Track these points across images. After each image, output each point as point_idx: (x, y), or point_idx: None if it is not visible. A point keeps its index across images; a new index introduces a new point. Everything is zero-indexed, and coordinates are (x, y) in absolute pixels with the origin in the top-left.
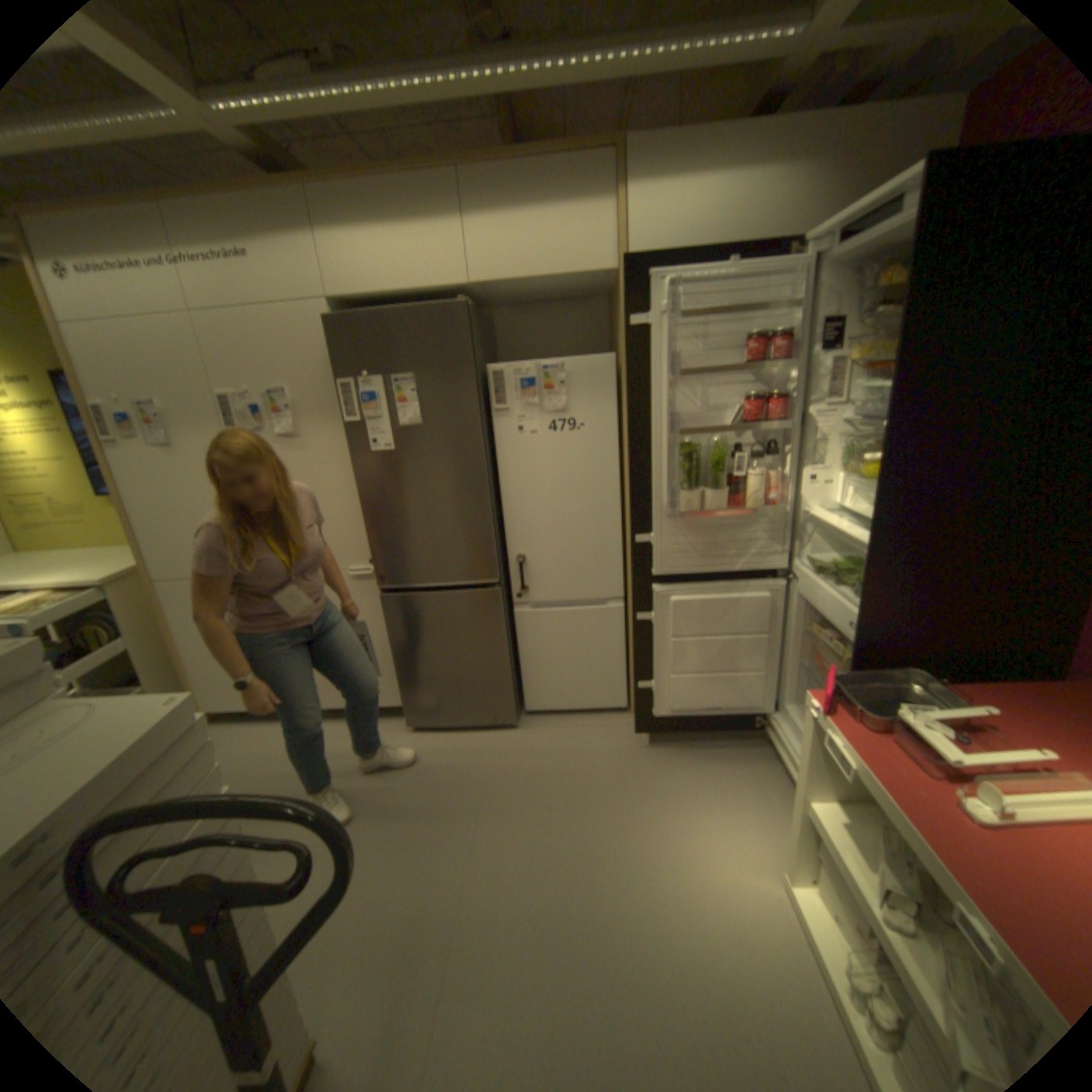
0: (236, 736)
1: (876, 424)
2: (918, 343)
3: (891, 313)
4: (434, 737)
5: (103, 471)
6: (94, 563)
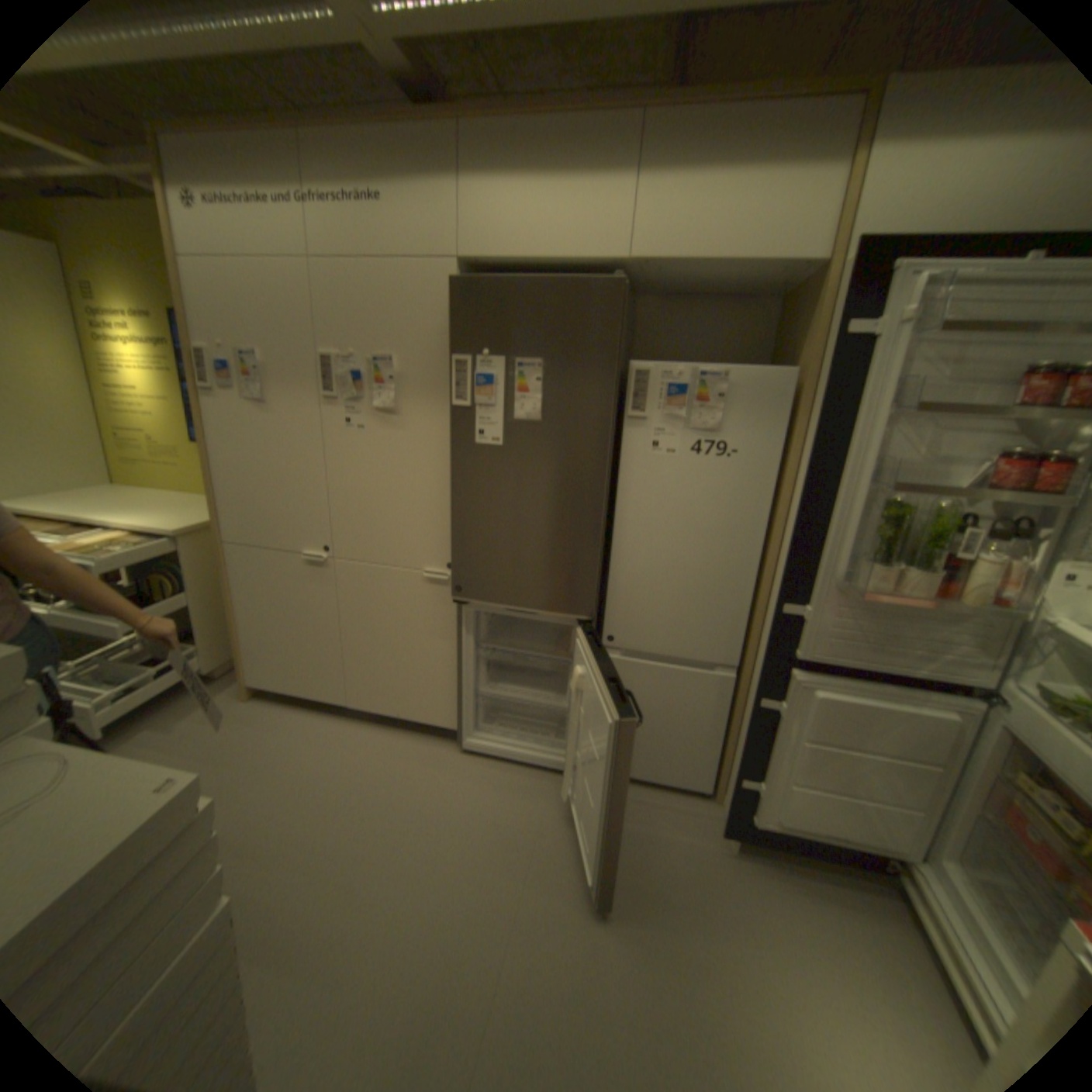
0: (276, 720)
1: None
2: None
3: None
4: (481, 775)
5: (194, 419)
6: (175, 511)
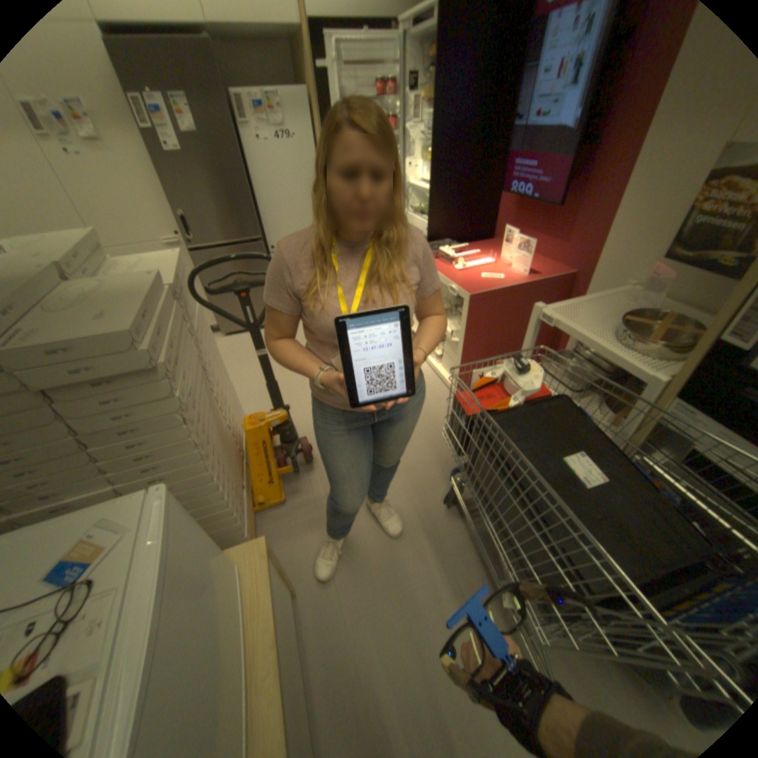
0: None
1: (432, 133)
2: (442, 89)
3: (435, 73)
4: (240, 335)
5: None
6: None
